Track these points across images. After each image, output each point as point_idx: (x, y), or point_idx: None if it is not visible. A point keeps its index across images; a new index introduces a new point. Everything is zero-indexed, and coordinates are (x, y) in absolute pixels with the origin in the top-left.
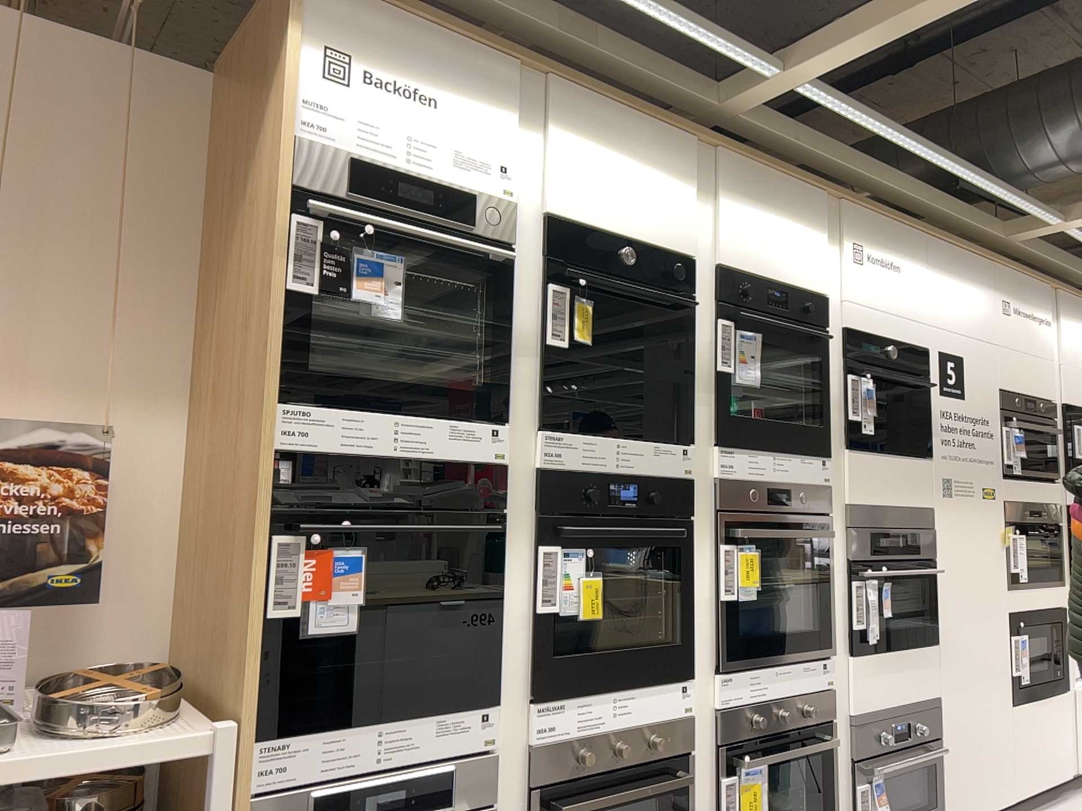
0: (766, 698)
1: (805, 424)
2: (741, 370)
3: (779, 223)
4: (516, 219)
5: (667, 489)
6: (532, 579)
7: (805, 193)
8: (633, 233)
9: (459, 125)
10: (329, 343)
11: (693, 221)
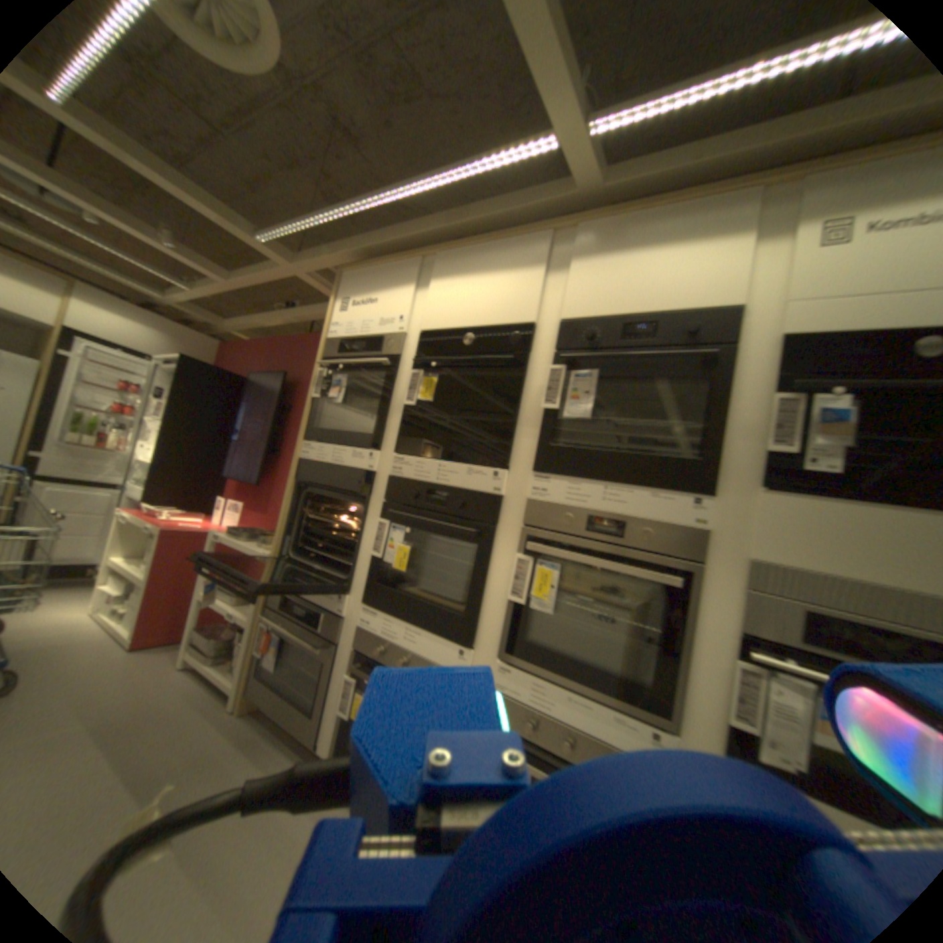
0: (552, 715)
1: (684, 455)
2: (571, 404)
3: (654, 254)
4: (404, 341)
5: (472, 498)
6: (375, 535)
7: (713, 203)
8: (476, 323)
9: (383, 305)
10: (337, 419)
11: (535, 295)
